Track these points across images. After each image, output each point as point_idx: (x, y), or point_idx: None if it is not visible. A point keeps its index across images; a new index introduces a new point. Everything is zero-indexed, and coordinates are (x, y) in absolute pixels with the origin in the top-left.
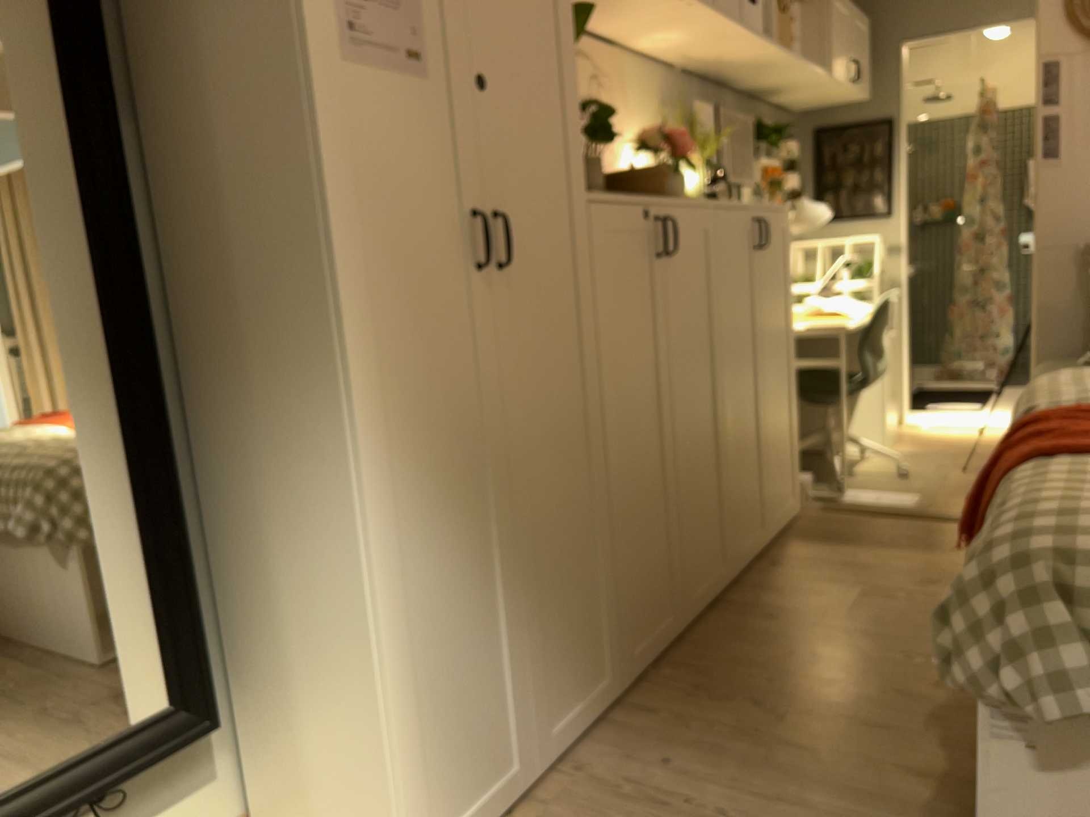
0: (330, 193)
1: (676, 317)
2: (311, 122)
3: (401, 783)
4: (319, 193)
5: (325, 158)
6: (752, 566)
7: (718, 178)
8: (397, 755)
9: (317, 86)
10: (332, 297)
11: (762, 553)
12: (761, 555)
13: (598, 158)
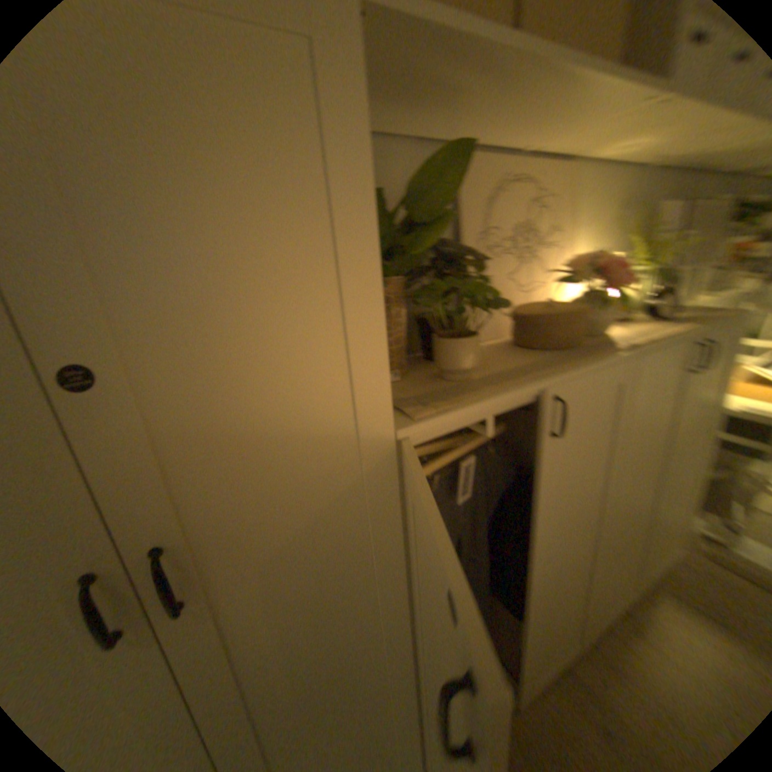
0: None
1: (553, 491)
2: None
3: None
4: None
5: None
6: (614, 627)
7: (674, 271)
8: None
9: None
10: None
11: (630, 607)
12: (627, 612)
13: (471, 338)
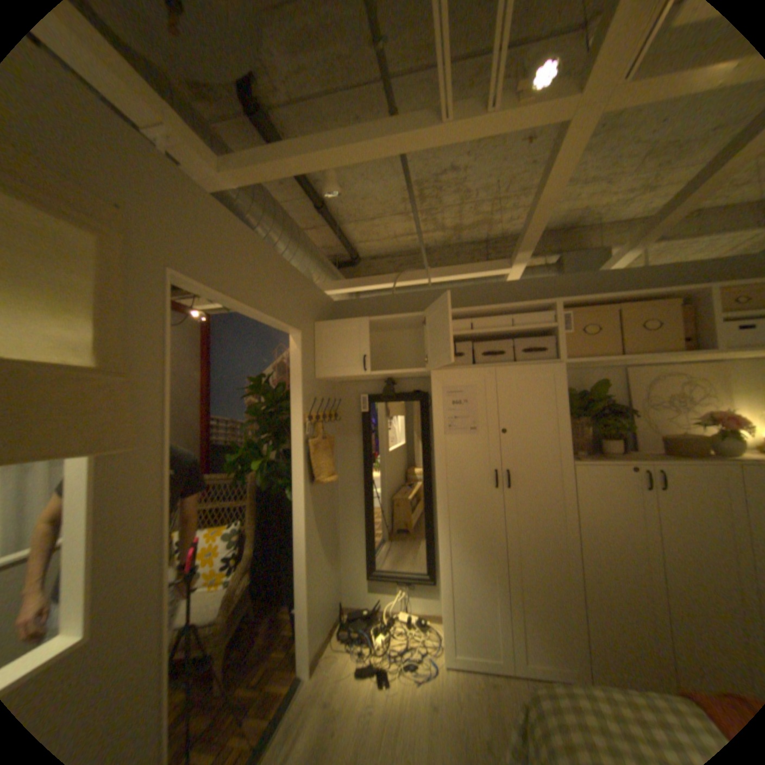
0: (439, 468)
1: (671, 524)
2: (435, 452)
3: (447, 628)
4: (435, 468)
5: (438, 460)
6: None
7: None
8: (446, 619)
9: (438, 444)
10: (437, 492)
11: None
12: None
13: (614, 442)
